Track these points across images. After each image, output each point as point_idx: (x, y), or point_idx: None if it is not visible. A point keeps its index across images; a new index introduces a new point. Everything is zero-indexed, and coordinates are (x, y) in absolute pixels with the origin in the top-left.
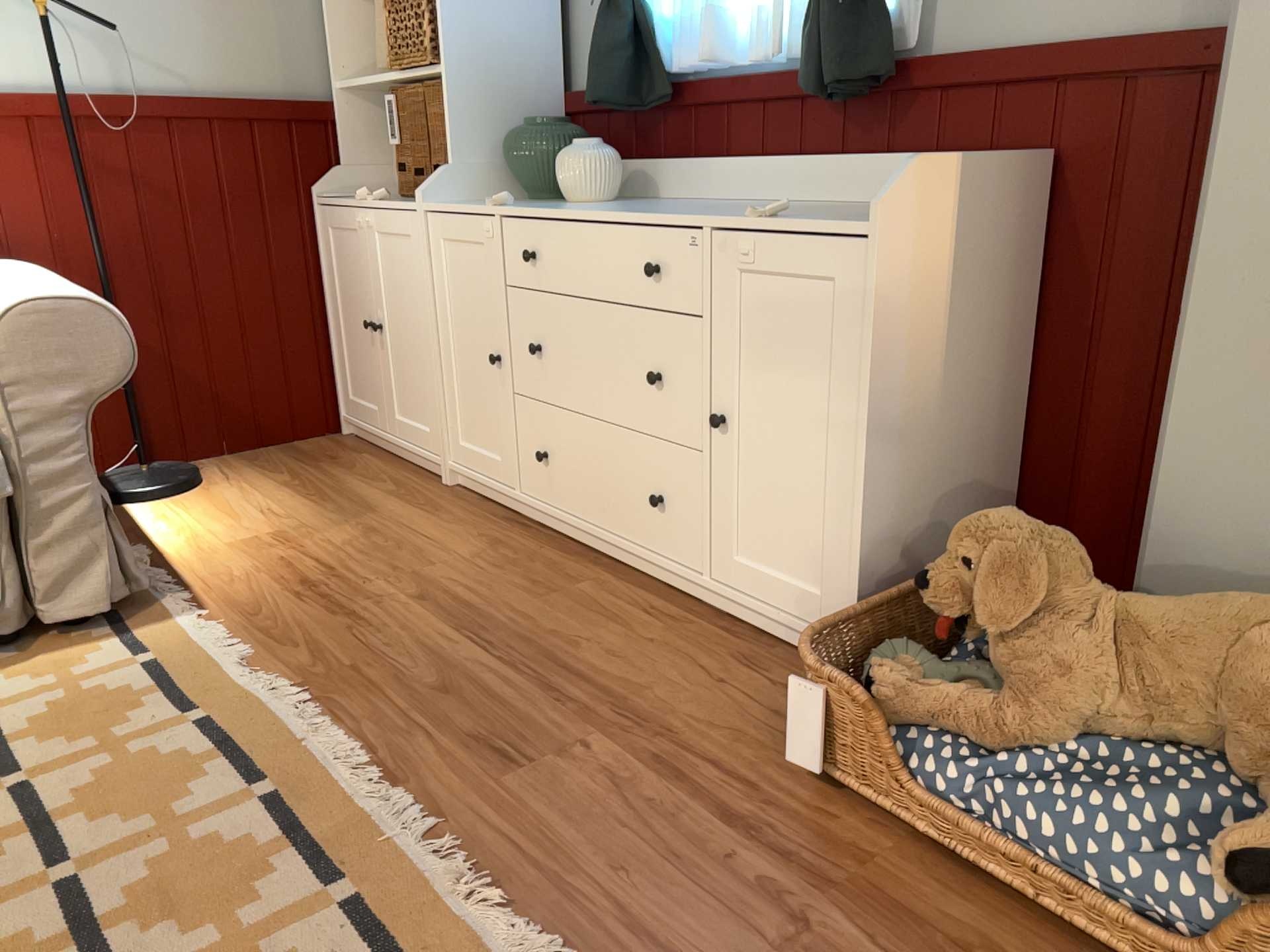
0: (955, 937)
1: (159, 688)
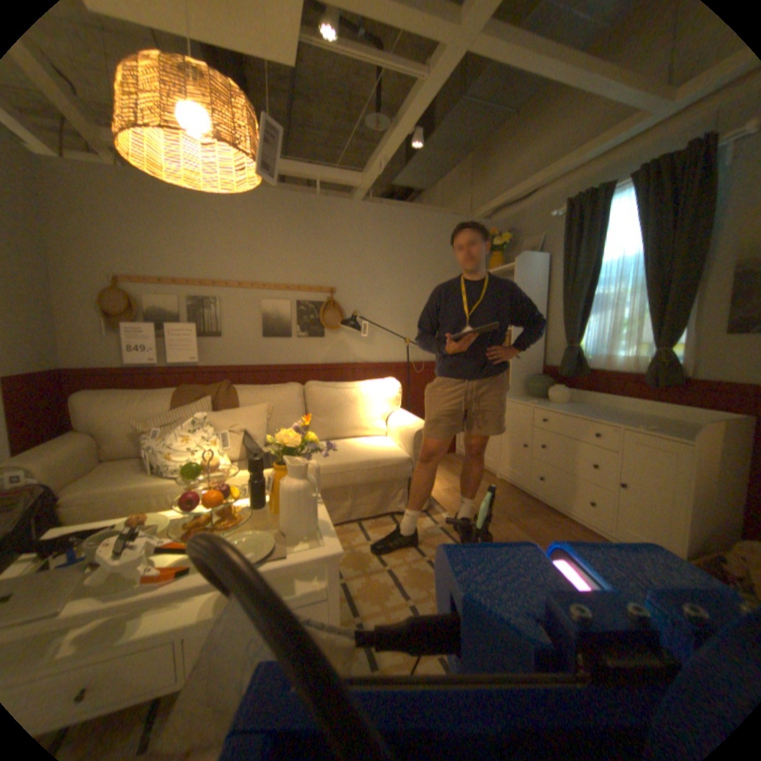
0: None
1: (448, 537)
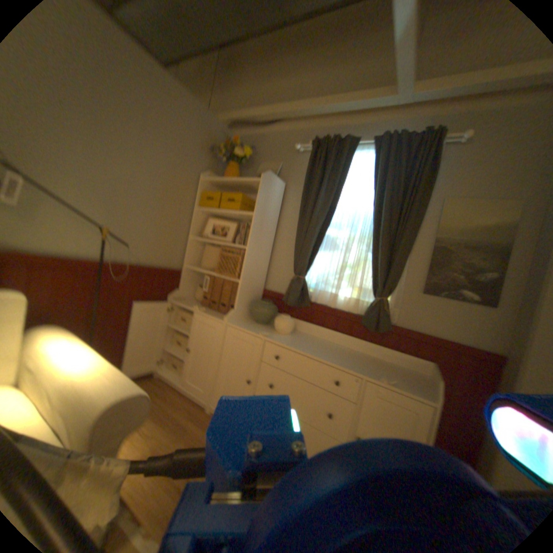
0: None
1: None
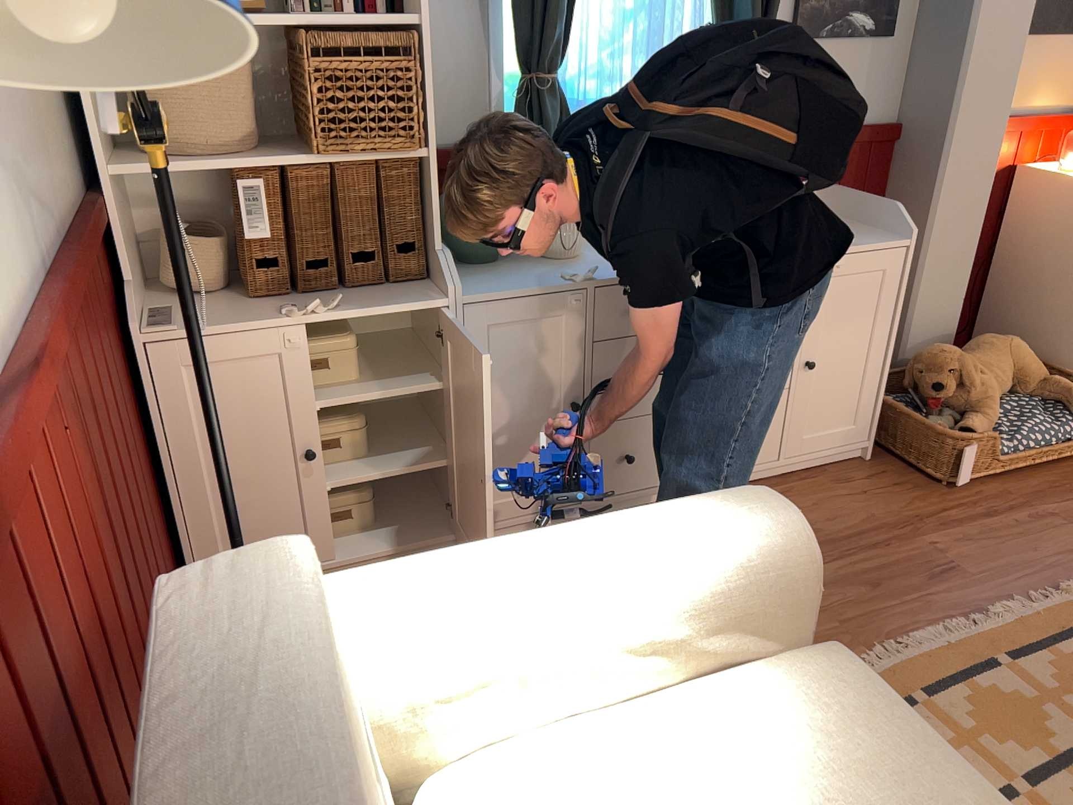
0: (1049, 488)
1: None
